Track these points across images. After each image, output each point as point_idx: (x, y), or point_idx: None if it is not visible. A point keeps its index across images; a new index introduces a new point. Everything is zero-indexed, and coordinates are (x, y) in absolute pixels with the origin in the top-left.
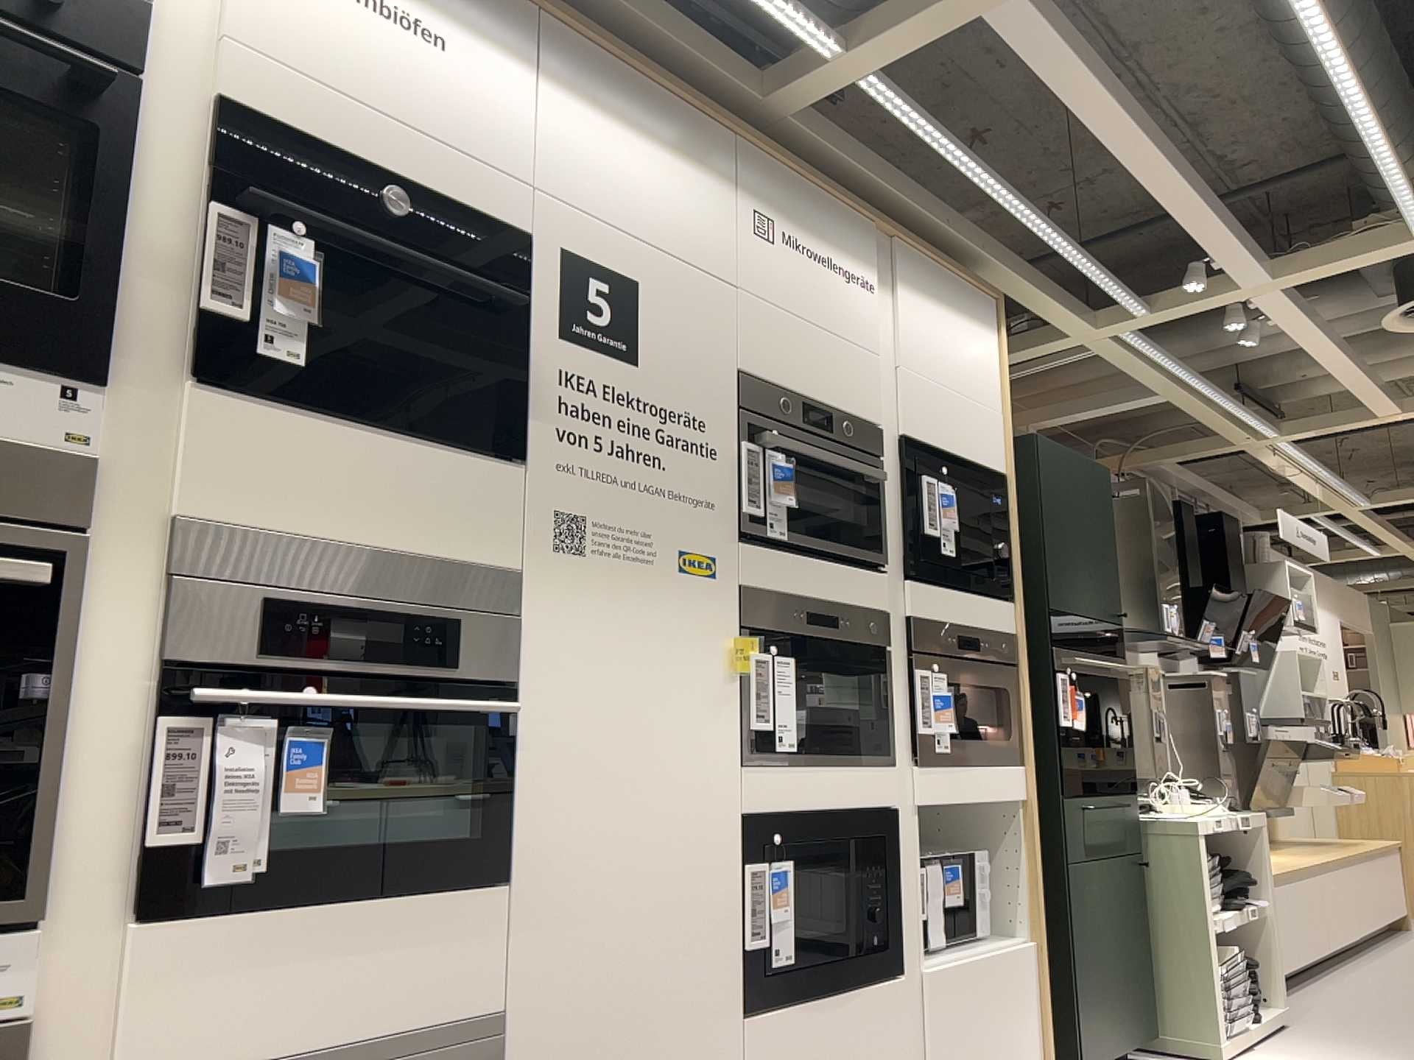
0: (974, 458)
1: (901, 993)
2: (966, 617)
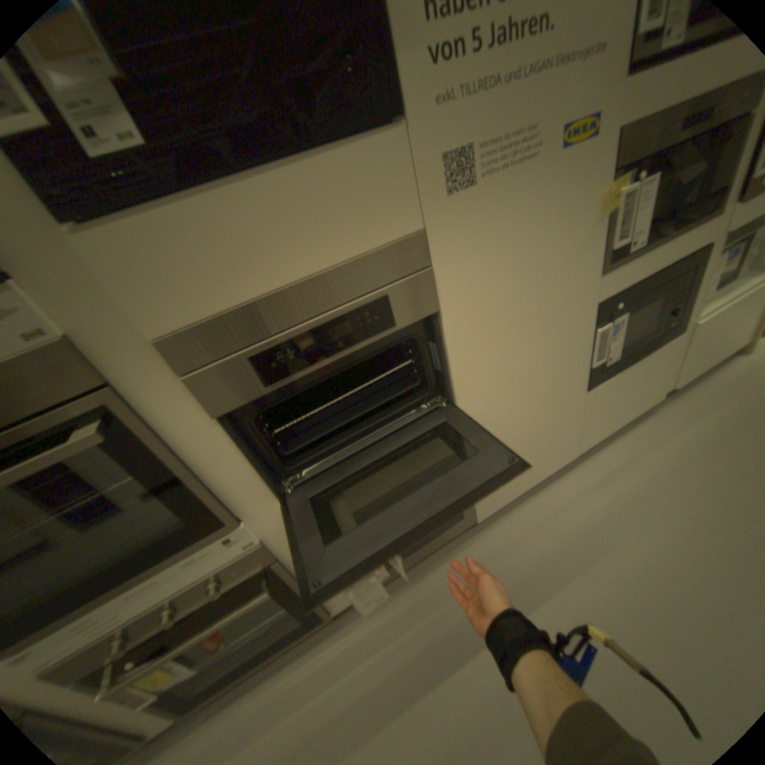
0: None
1: (680, 341)
2: None
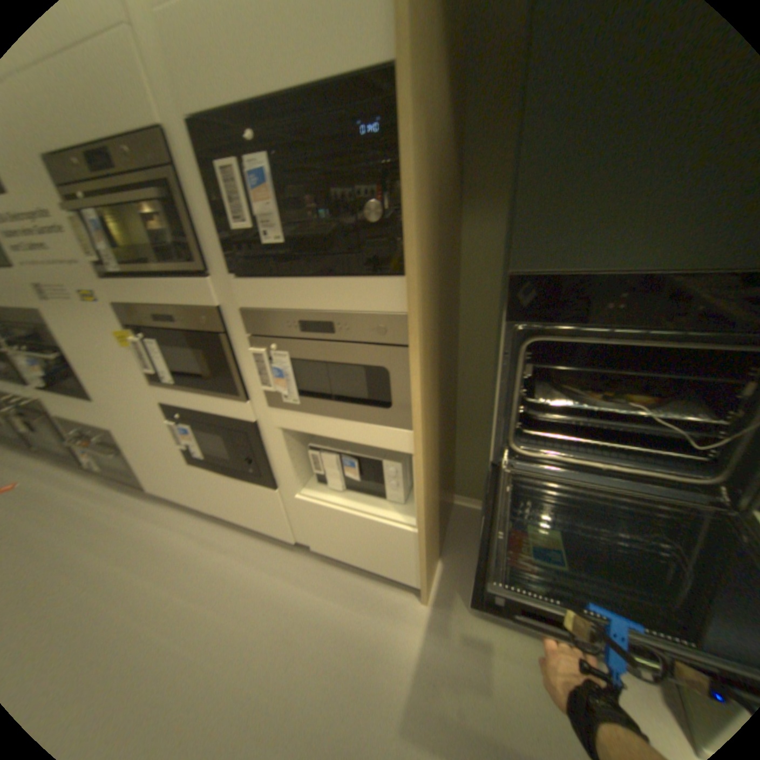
0: (305, 72)
1: (271, 497)
2: (308, 302)
